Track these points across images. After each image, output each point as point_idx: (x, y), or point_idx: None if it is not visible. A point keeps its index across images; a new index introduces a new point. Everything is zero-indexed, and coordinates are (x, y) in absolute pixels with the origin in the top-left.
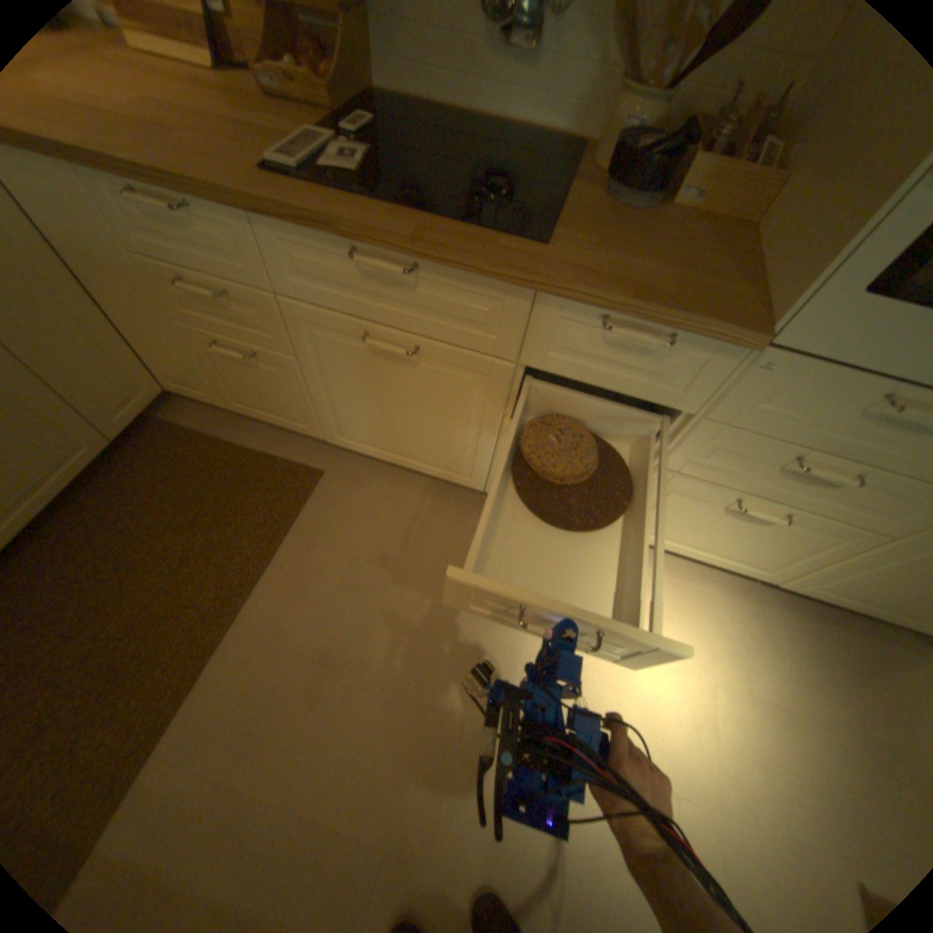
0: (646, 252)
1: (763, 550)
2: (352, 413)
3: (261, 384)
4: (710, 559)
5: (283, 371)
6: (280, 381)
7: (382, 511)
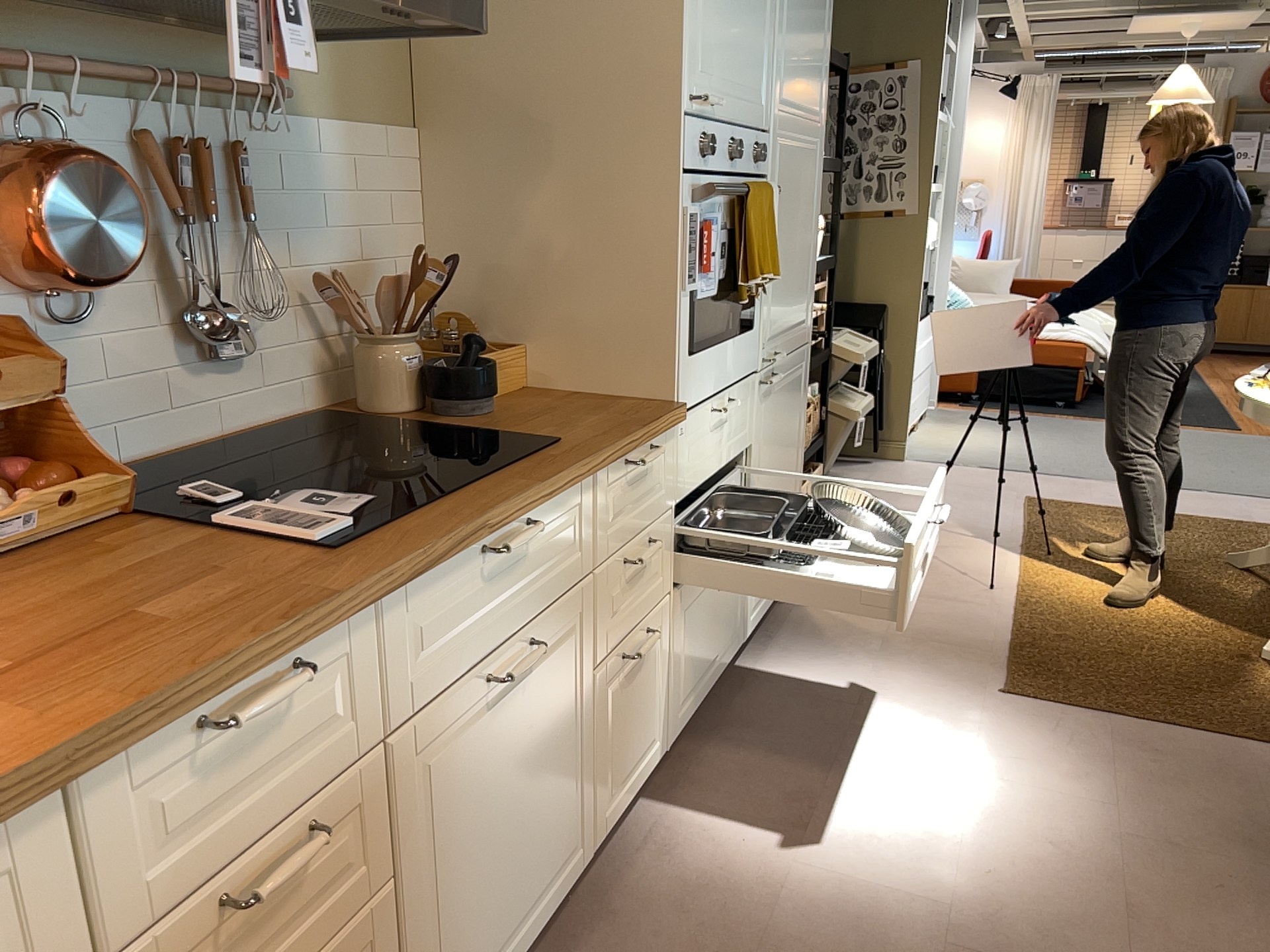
0: (574, 417)
1: (727, 608)
2: (462, 908)
3: None
4: (717, 668)
5: (368, 951)
6: None
7: None
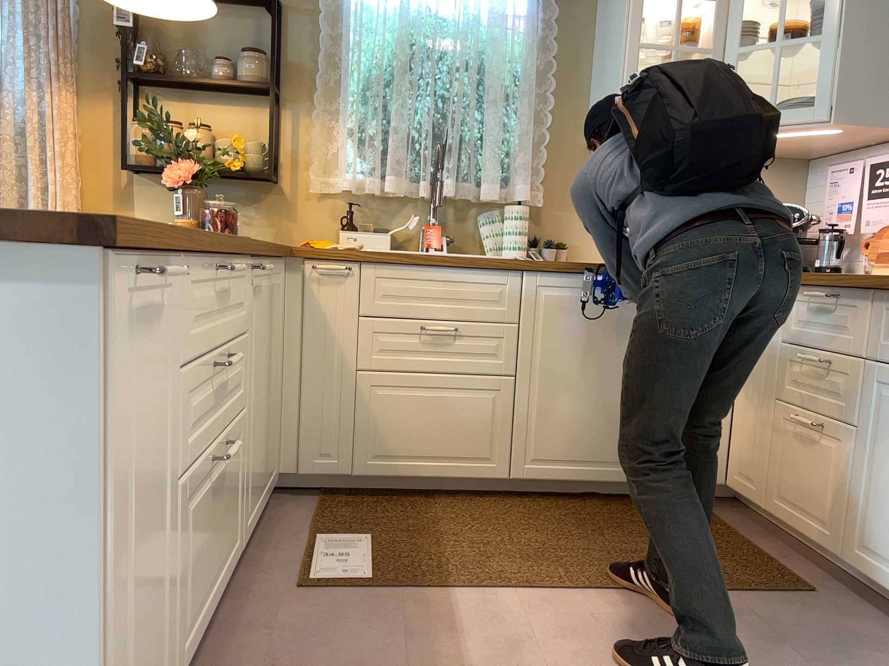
0: None
1: None
2: (888, 506)
3: (813, 468)
4: None
5: (840, 448)
6: (833, 462)
7: (857, 648)
